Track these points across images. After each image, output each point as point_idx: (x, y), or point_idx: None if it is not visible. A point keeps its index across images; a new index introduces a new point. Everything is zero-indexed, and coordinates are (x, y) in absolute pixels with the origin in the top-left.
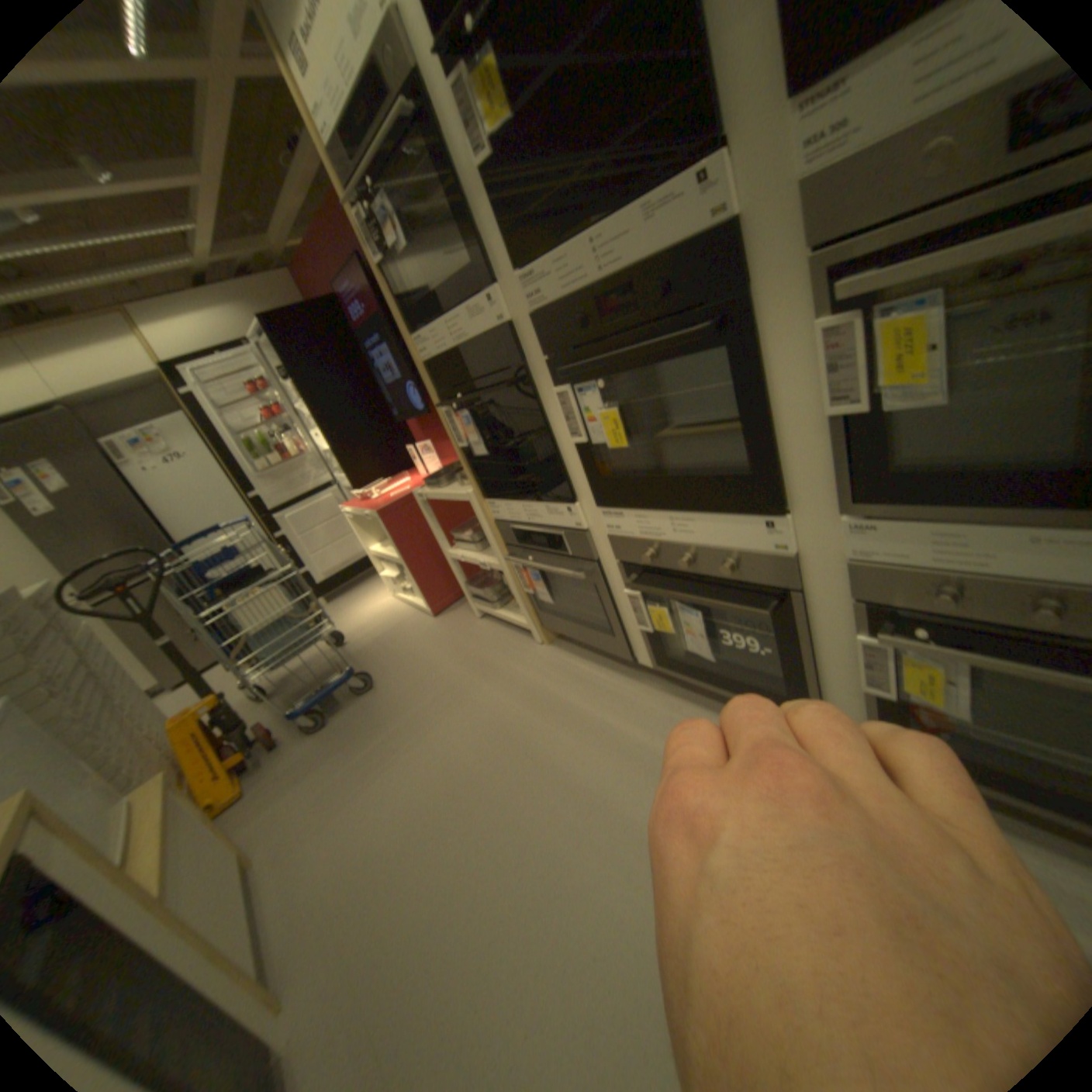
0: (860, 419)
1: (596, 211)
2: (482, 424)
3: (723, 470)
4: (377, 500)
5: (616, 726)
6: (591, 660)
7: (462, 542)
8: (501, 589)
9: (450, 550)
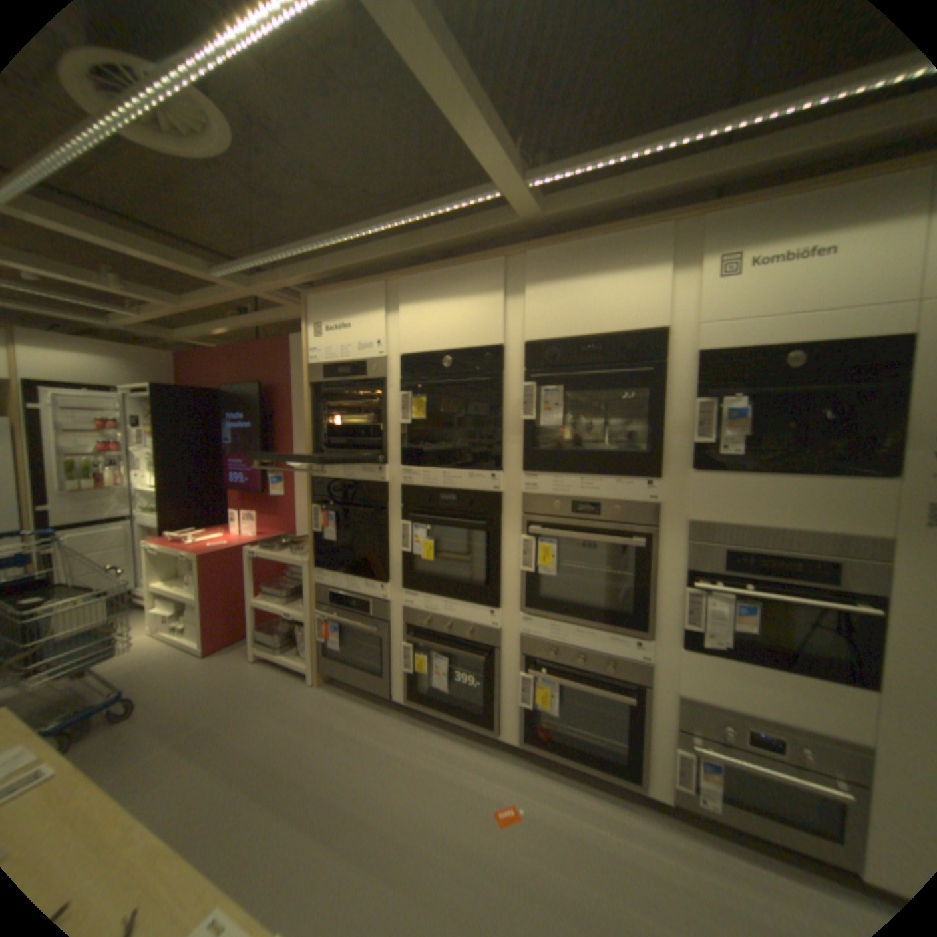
0: (530, 576)
1: (448, 466)
2: (338, 525)
3: (475, 585)
4: (189, 548)
5: (371, 747)
6: (351, 703)
7: (267, 597)
8: (283, 641)
9: (251, 602)
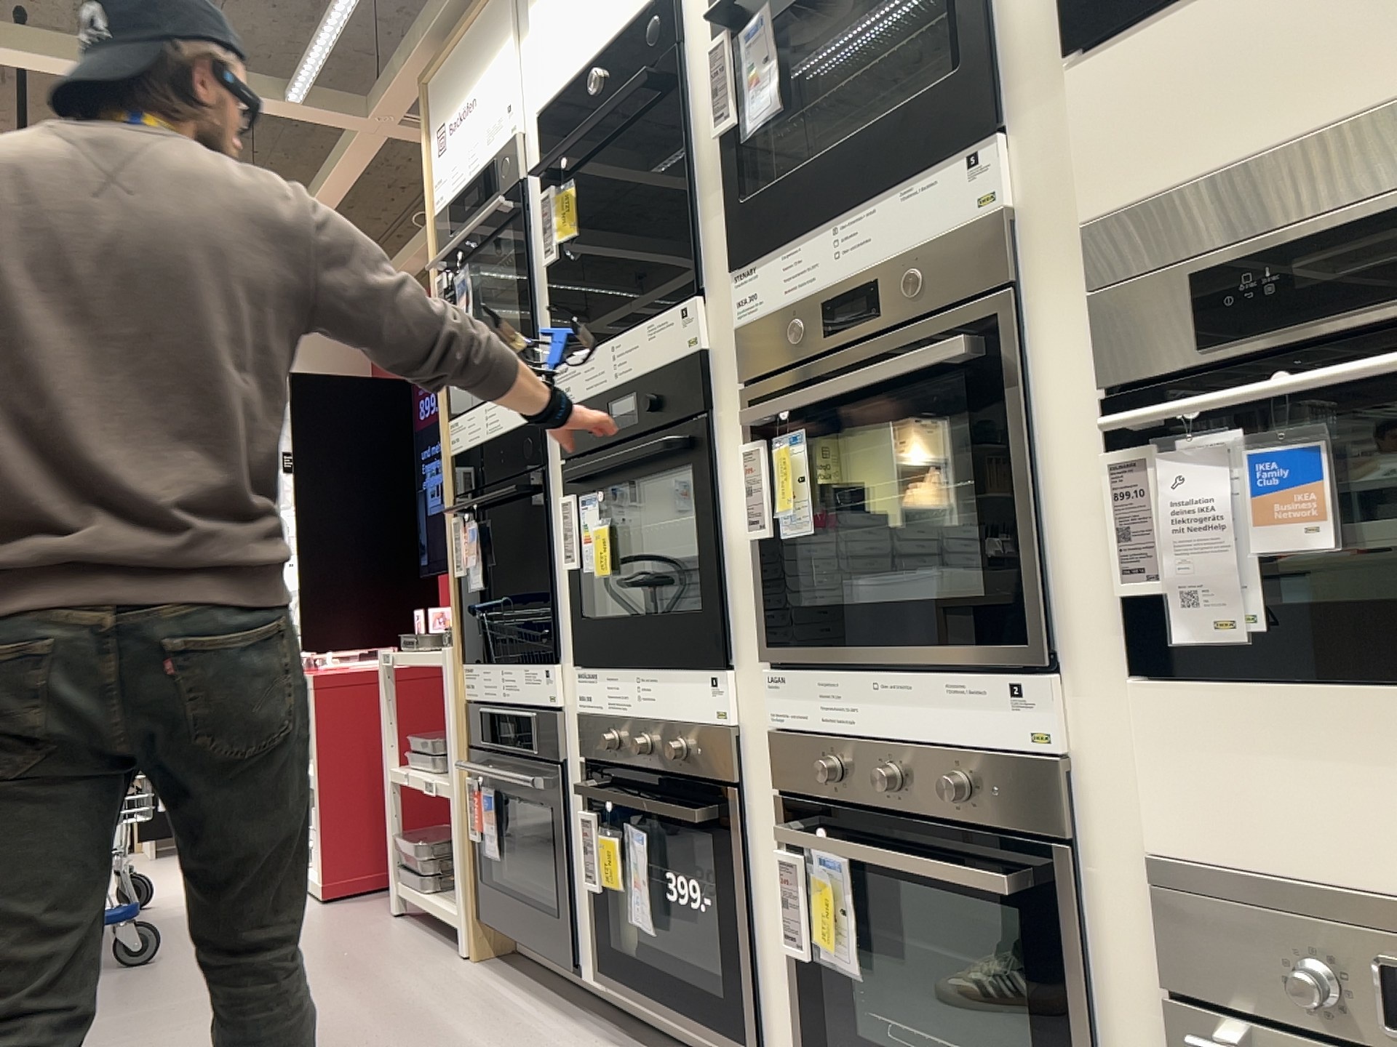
0: (769, 549)
1: (622, 326)
2: (487, 545)
3: (686, 614)
4: (327, 671)
5: None
6: (524, 989)
7: (417, 753)
8: (446, 859)
9: (395, 767)
